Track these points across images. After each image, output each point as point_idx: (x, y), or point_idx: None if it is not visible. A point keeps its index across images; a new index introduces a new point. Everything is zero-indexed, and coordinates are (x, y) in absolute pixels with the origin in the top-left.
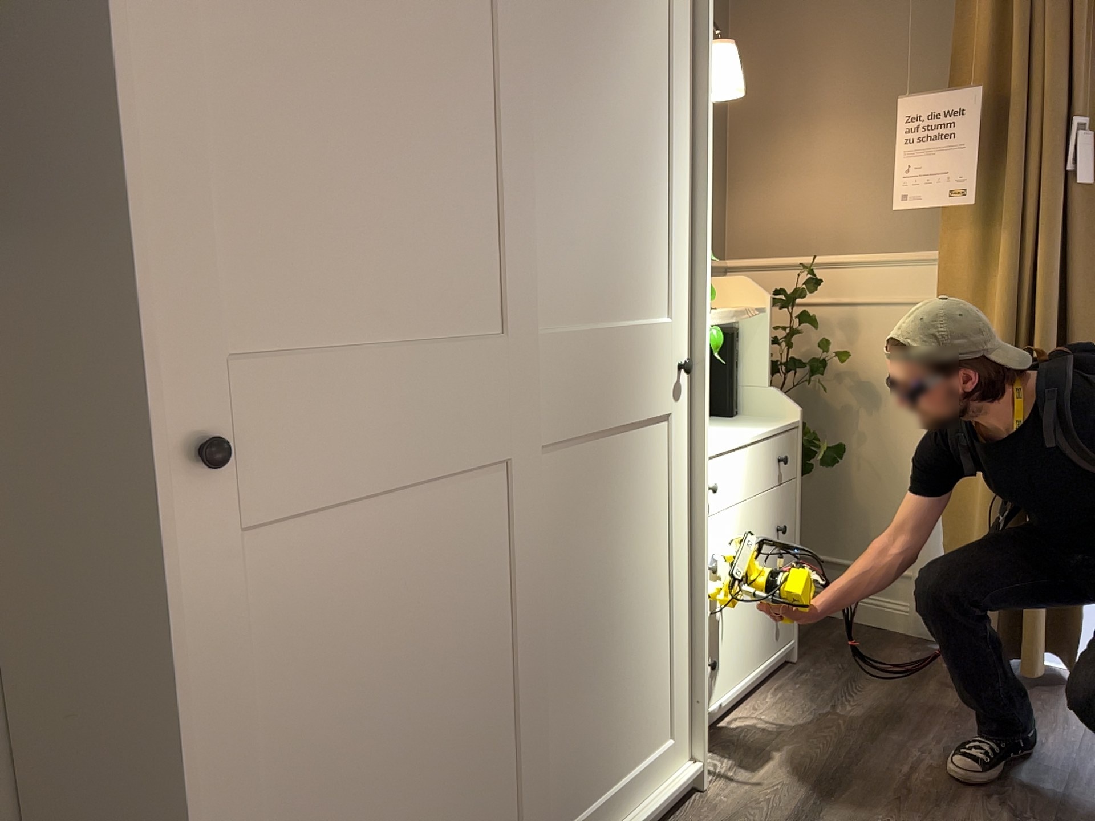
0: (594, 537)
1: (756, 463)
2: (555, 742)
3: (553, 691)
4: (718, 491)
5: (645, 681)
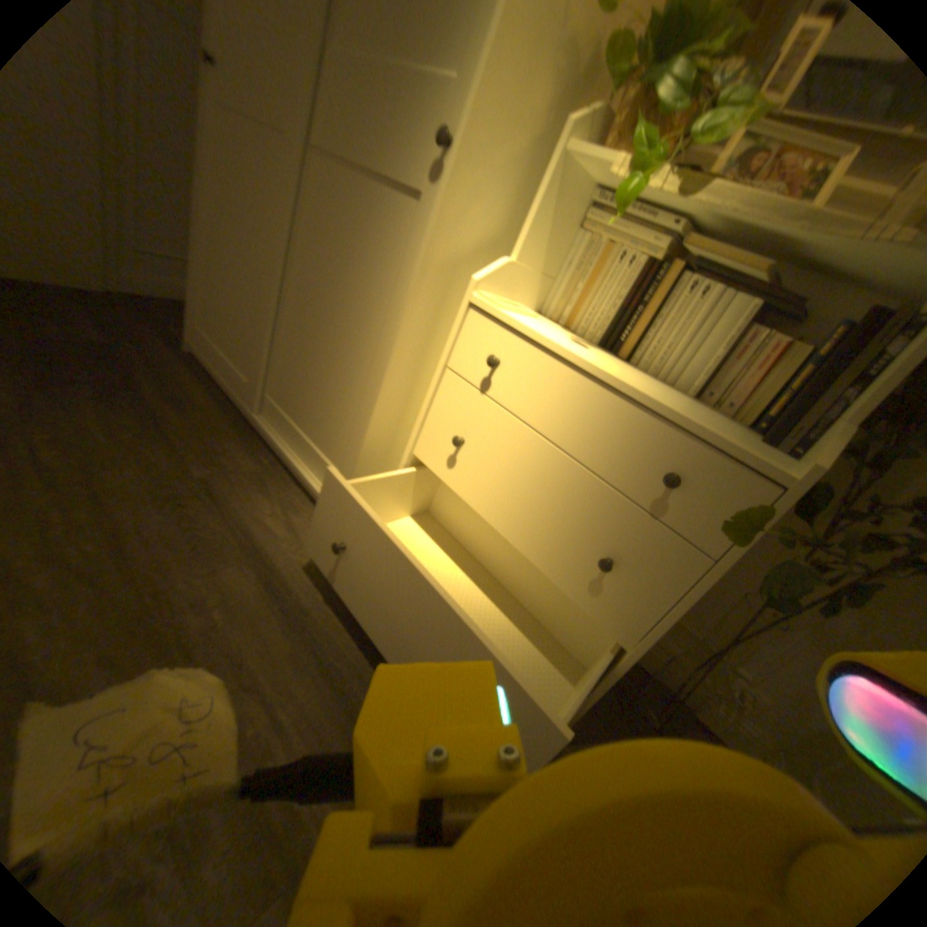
0: (332, 251)
1: (599, 418)
2: (286, 353)
3: (291, 323)
4: (492, 364)
5: (336, 402)
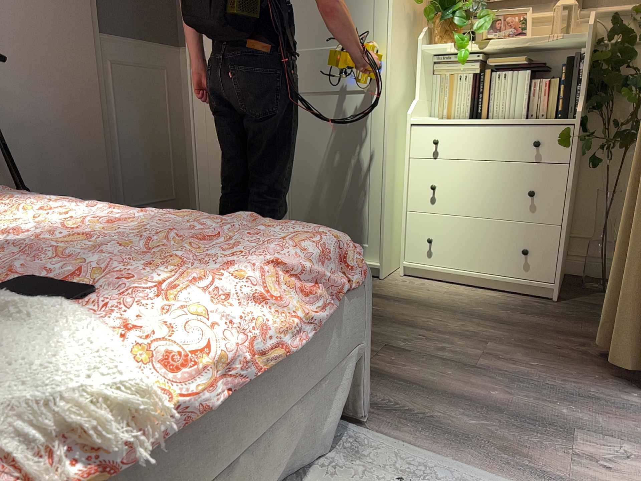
0: (320, 134)
1: (496, 139)
2: (299, 202)
3: (298, 183)
4: (436, 143)
5: (350, 208)
